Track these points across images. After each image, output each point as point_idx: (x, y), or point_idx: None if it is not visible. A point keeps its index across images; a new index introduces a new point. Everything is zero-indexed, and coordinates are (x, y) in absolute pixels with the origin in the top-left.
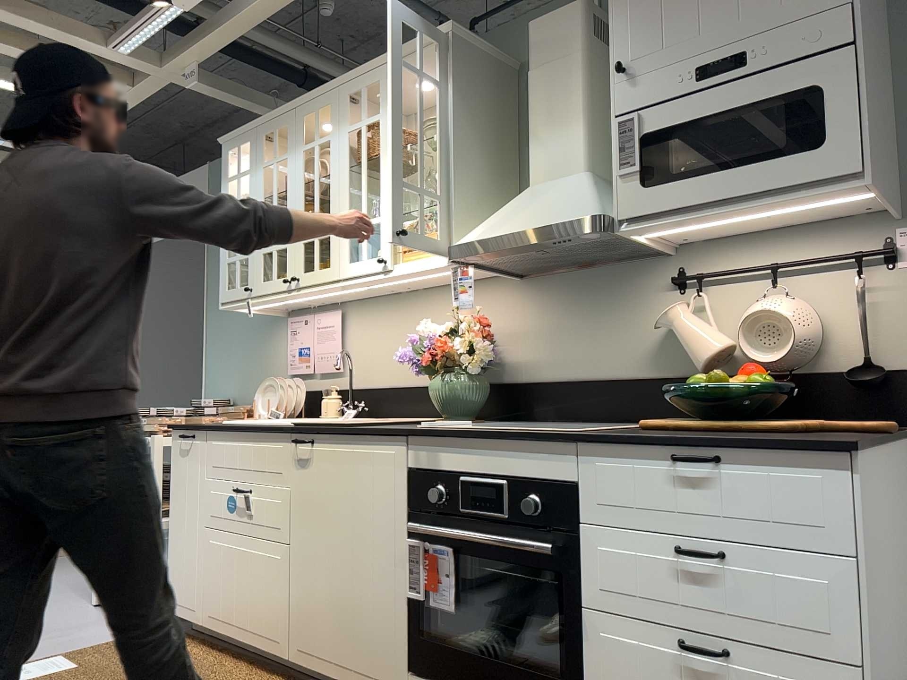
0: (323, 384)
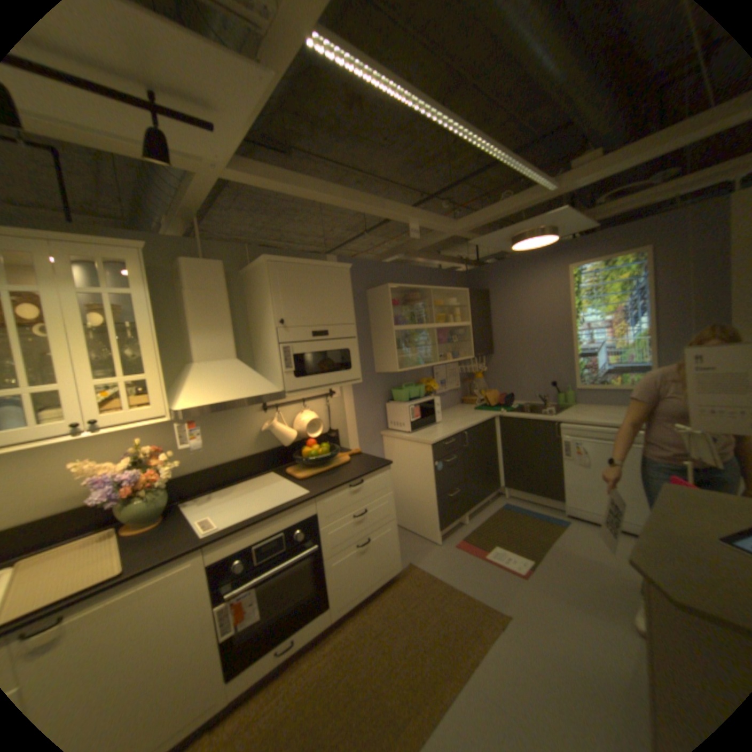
0: None
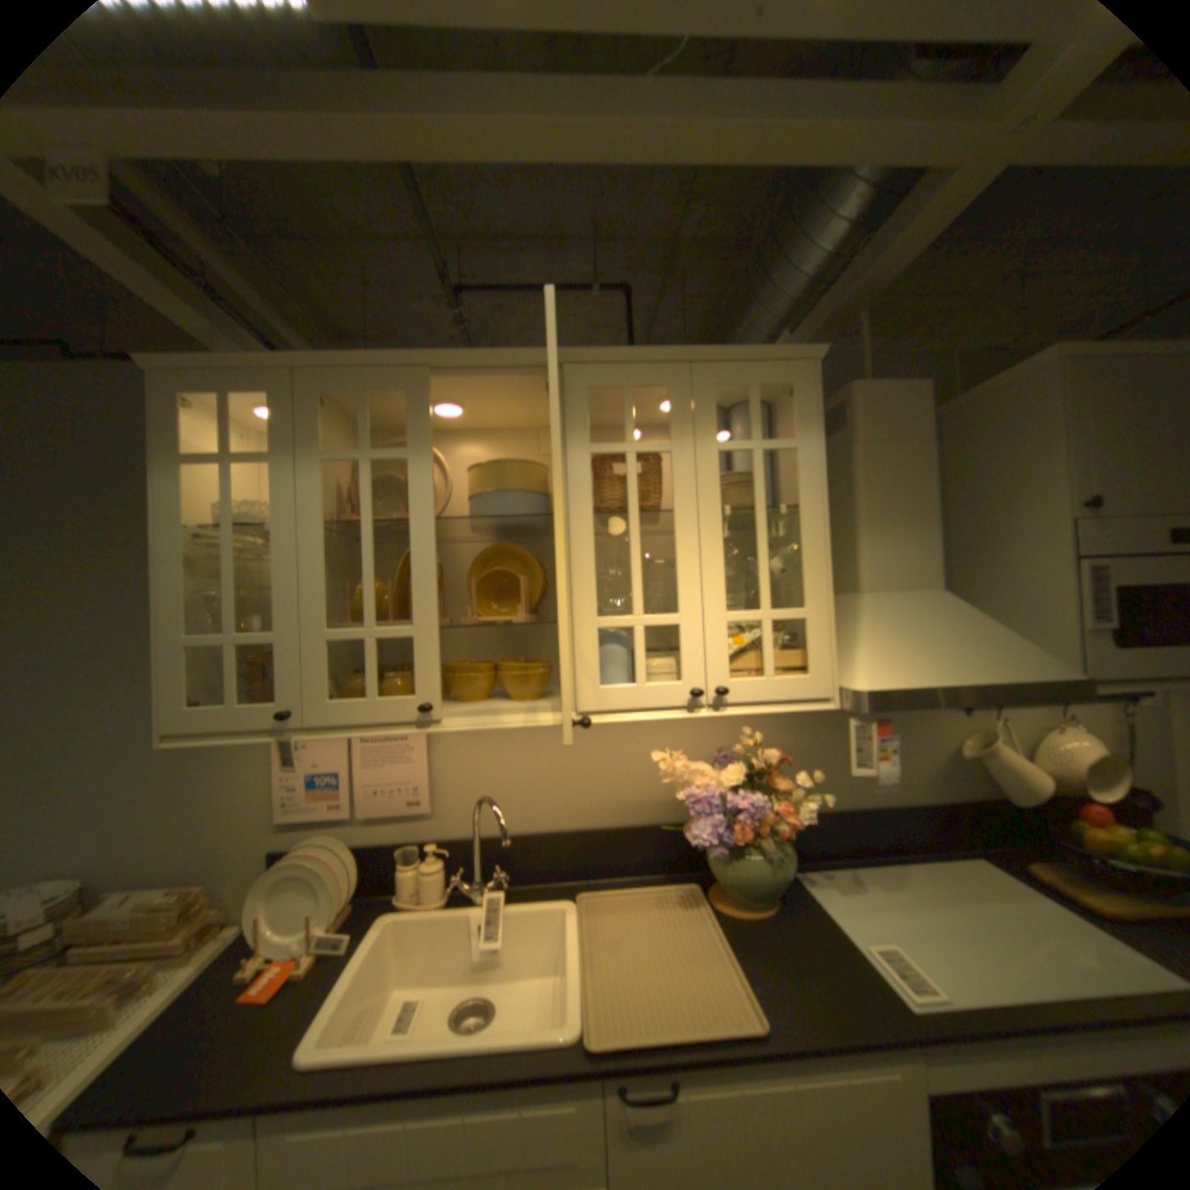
0: (375, 835)
